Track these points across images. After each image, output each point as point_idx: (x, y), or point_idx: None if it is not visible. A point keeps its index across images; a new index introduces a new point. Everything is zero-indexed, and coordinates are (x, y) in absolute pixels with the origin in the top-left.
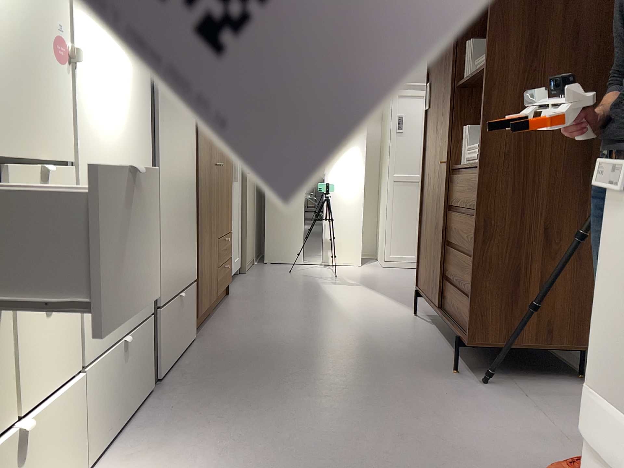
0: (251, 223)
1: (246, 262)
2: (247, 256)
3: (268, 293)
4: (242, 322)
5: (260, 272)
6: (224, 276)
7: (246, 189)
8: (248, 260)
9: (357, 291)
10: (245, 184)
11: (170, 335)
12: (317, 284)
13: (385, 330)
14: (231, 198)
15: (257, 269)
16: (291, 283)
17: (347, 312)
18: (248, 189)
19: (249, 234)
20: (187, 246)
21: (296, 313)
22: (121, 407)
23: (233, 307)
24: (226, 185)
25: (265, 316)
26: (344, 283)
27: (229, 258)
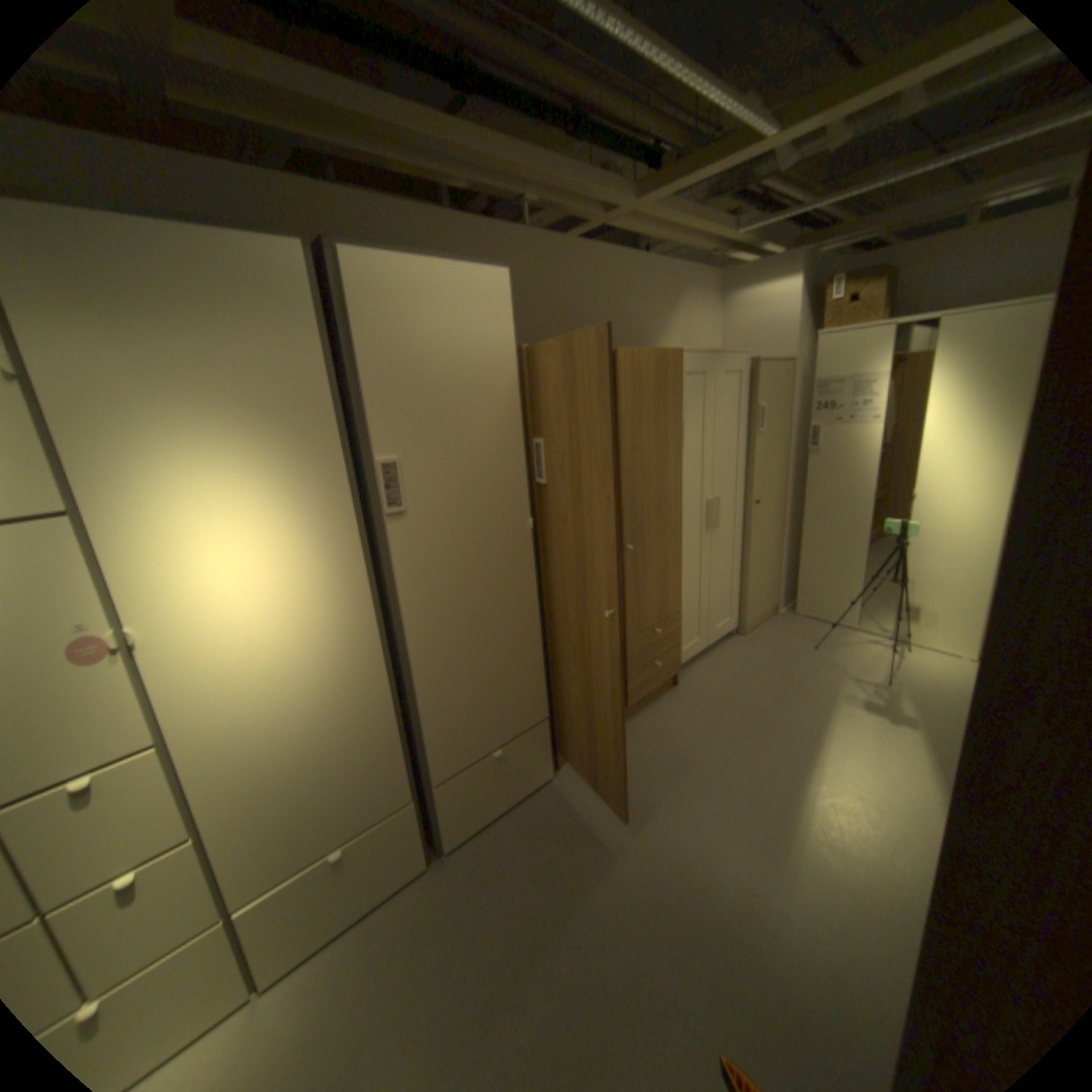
0: (769, 565)
1: (748, 621)
2: (751, 613)
3: (733, 699)
4: (635, 764)
5: (771, 636)
6: (653, 675)
7: (750, 527)
8: (755, 617)
9: (895, 746)
10: (749, 520)
11: (470, 802)
12: (833, 697)
13: (836, 913)
14: (677, 571)
15: (772, 628)
16: (791, 683)
17: (812, 809)
18: (756, 525)
19: (760, 583)
20: (516, 691)
21: (724, 772)
22: (334, 915)
23: (655, 720)
24: (657, 562)
25: (678, 760)
26: (887, 712)
27: (673, 647)
